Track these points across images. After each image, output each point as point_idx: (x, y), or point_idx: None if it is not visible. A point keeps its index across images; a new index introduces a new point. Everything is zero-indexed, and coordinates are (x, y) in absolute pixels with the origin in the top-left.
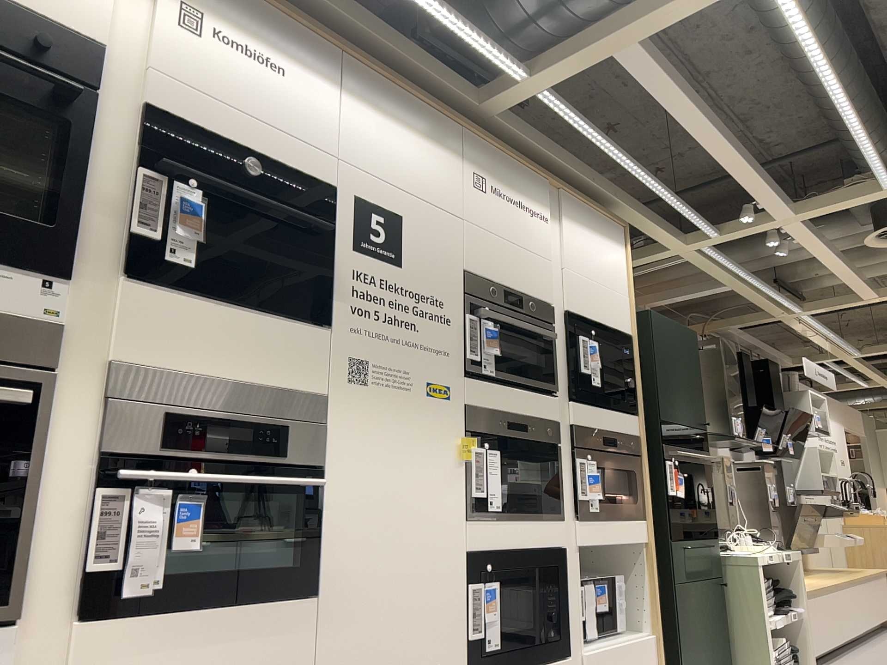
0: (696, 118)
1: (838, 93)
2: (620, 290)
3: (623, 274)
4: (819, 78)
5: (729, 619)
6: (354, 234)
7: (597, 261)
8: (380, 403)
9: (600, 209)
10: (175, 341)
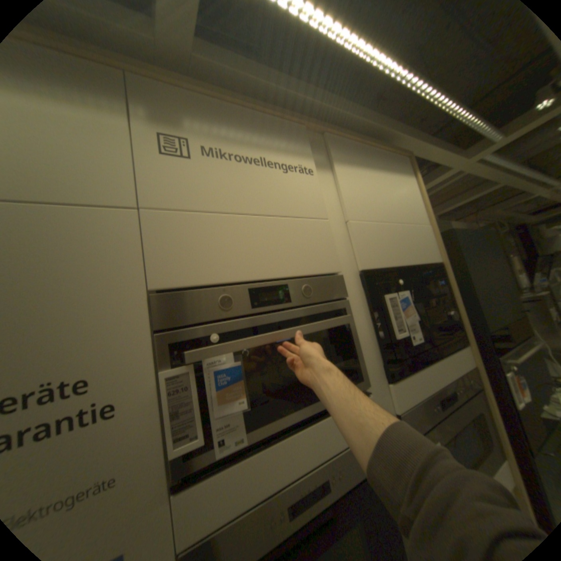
0: None
1: None
2: (421, 221)
3: (420, 204)
4: None
5: None
6: None
7: (388, 199)
8: None
9: (380, 144)
10: None
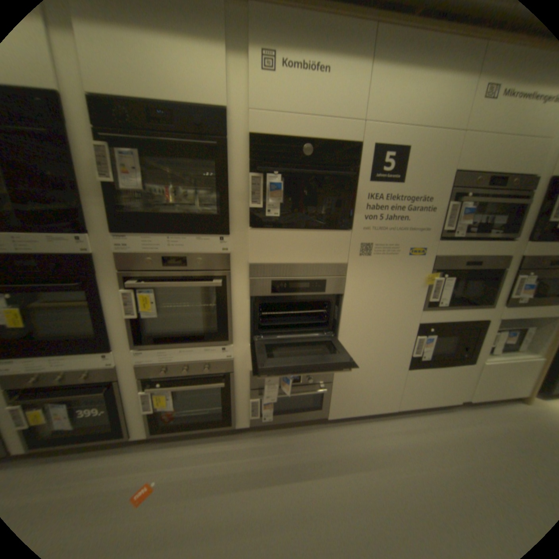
0: None
1: None
2: None
3: None
4: None
5: None
6: (372, 171)
7: None
8: (378, 263)
9: None
10: (273, 251)
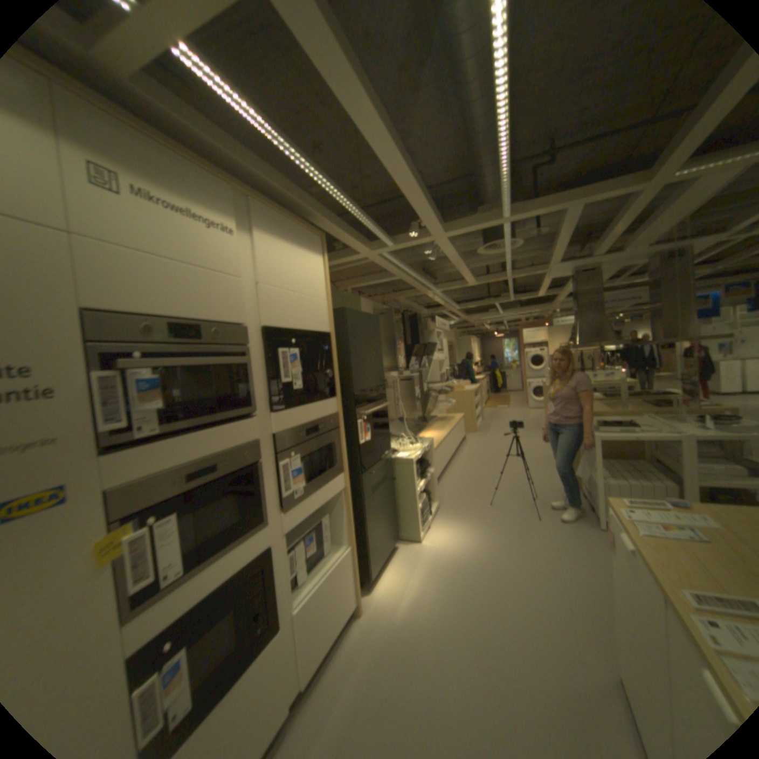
0: (380, 128)
1: (507, 119)
2: (320, 296)
3: (322, 281)
4: (499, 94)
5: (396, 494)
6: None
7: (296, 272)
8: None
9: (298, 221)
10: None
